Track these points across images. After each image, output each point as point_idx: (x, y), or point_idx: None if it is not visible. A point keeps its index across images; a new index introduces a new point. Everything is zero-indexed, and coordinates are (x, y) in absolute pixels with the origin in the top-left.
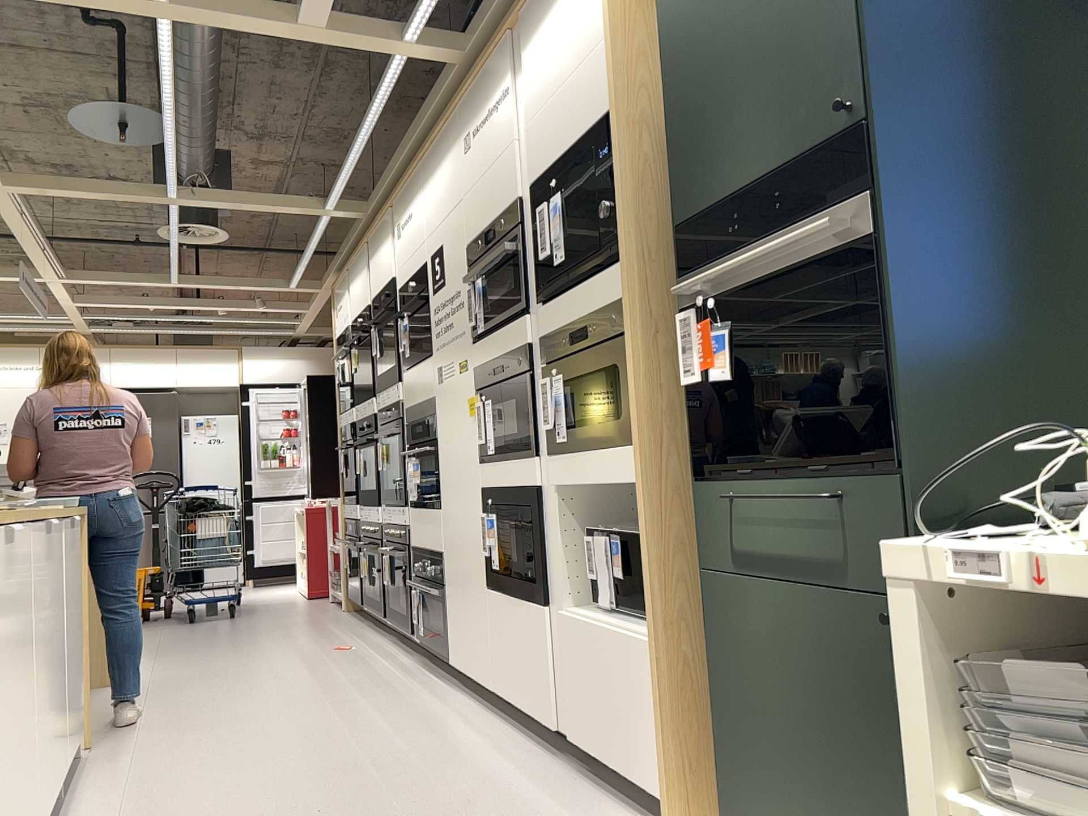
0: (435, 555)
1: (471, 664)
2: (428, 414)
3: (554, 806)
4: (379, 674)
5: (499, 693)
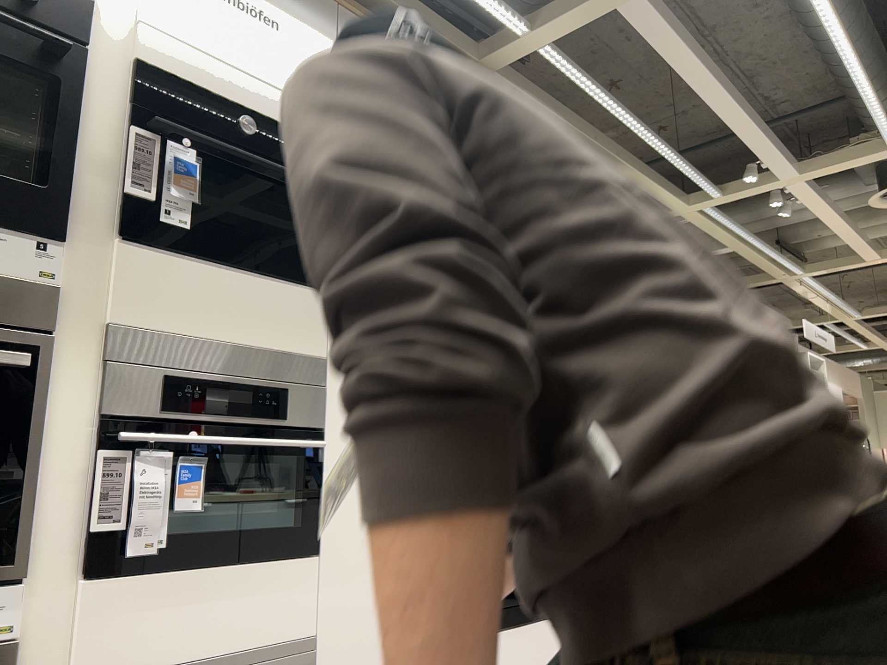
0: (283, 650)
1: None
2: (290, 380)
3: None
4: None
5: None
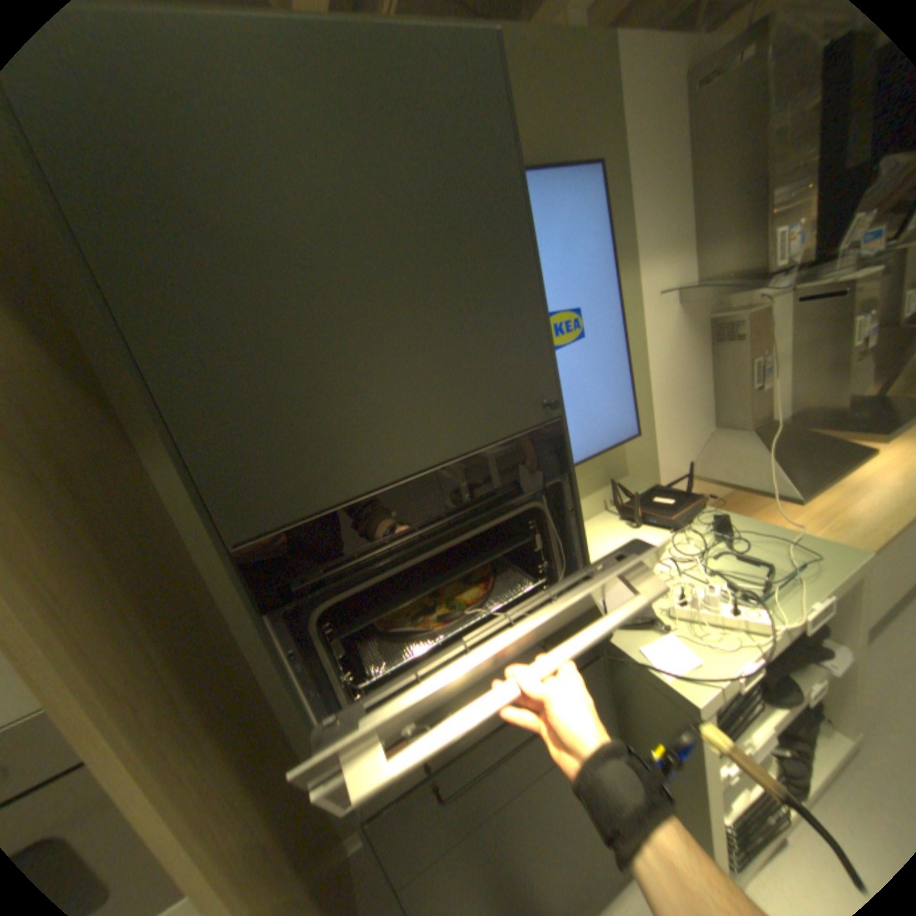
0: None
1: None
2: None
3: None
4: None
5: None
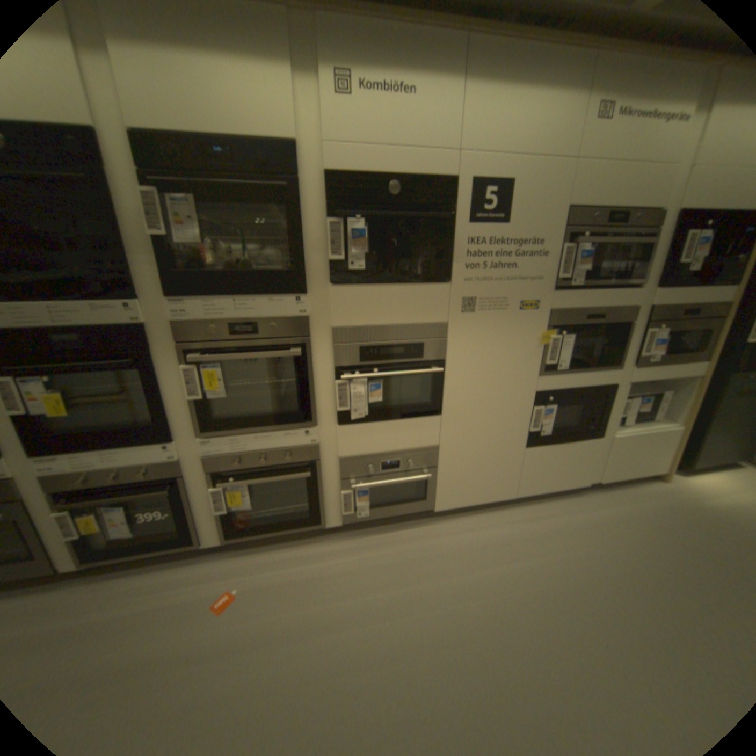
0: (422, 450)
1: (481, 497)
2: (425, 337)
3: (642, 505)
4: (368, 568)
5: (525, 495)
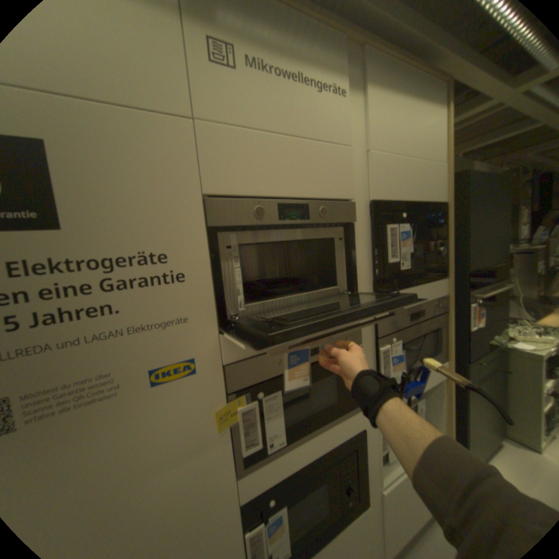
0: None
1: None
2: None
3: None
4: None
5: None
